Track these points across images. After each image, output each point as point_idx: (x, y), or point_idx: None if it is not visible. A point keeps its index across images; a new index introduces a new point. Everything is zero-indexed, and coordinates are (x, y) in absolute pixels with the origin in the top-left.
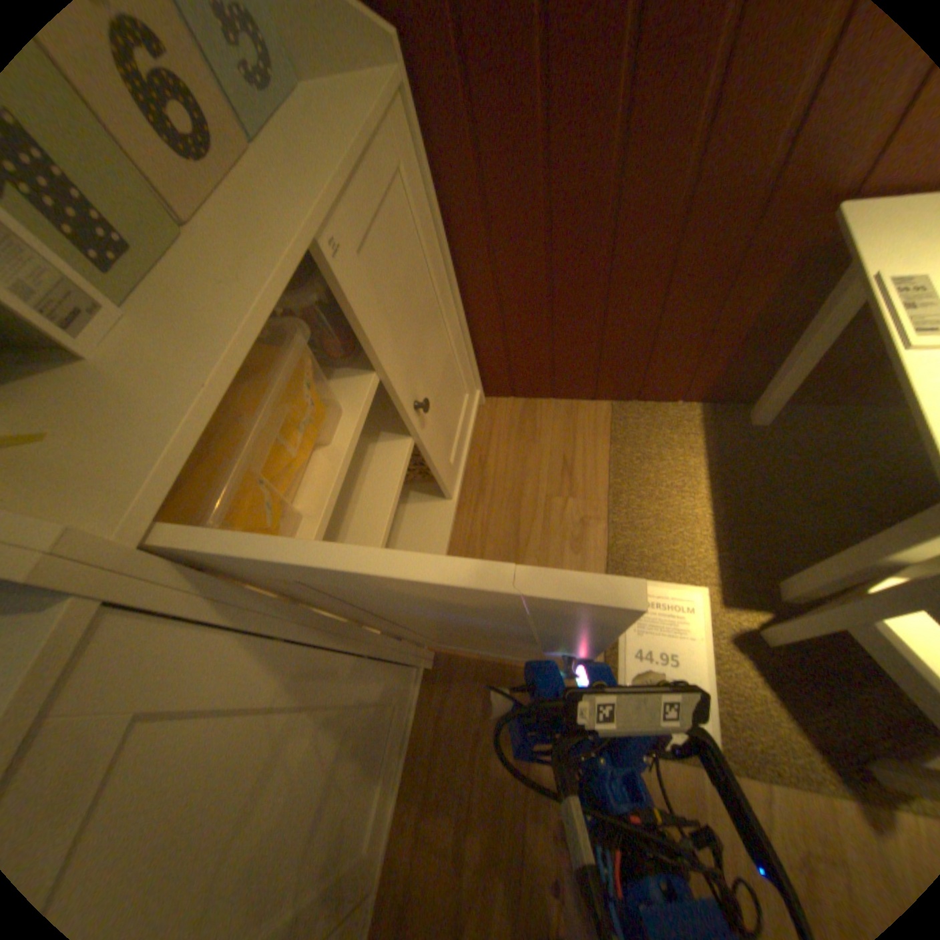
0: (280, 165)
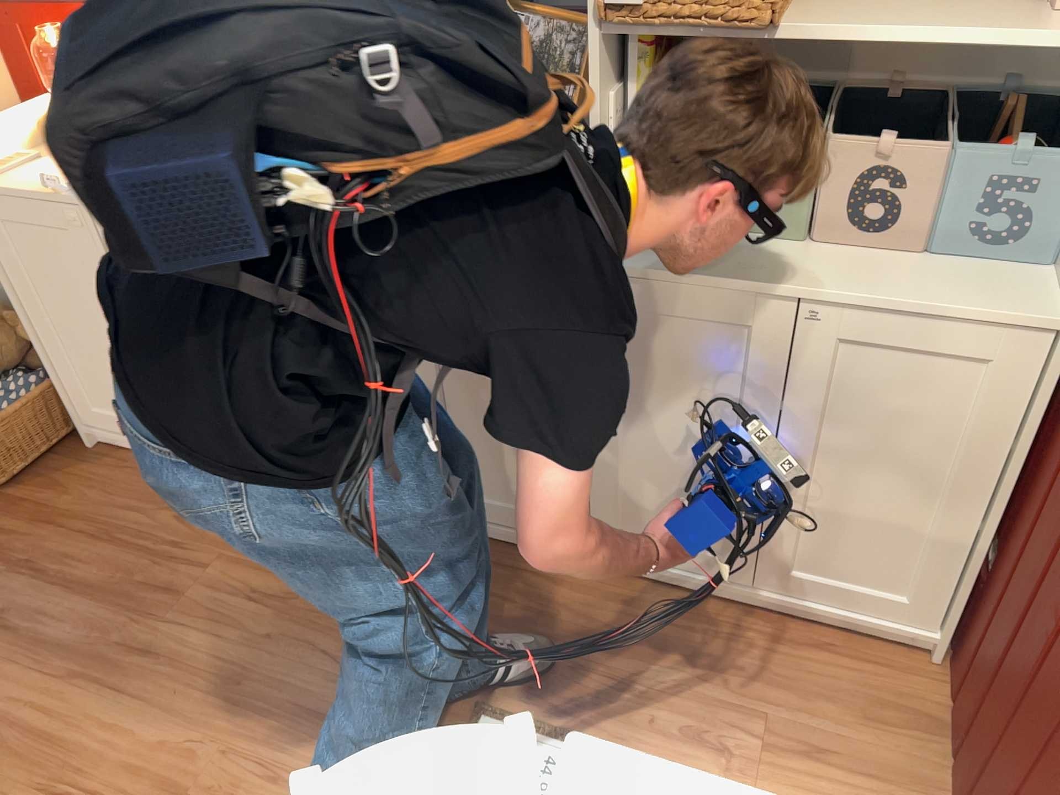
0: (872, 275)
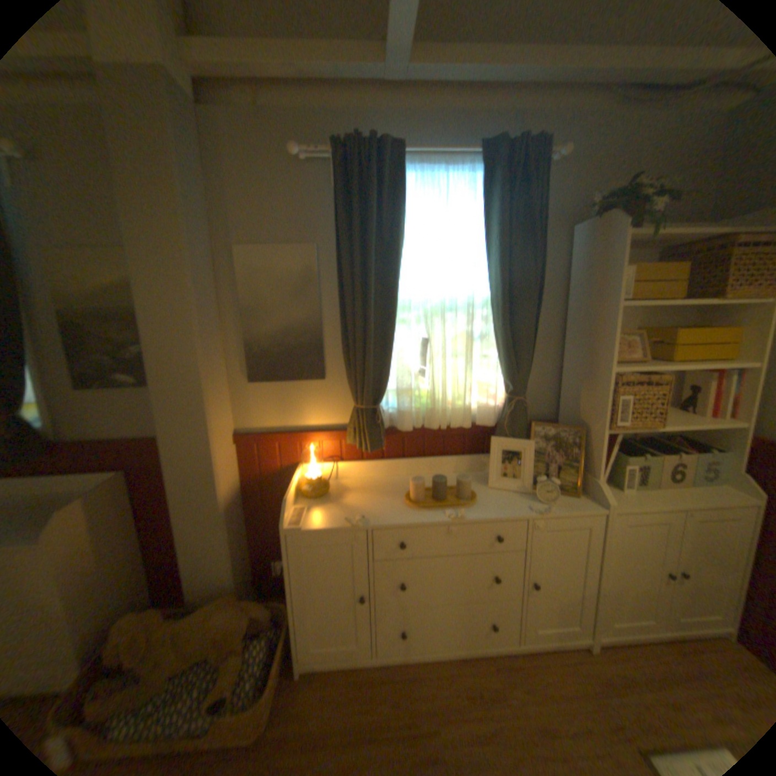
0: (694, 496)
